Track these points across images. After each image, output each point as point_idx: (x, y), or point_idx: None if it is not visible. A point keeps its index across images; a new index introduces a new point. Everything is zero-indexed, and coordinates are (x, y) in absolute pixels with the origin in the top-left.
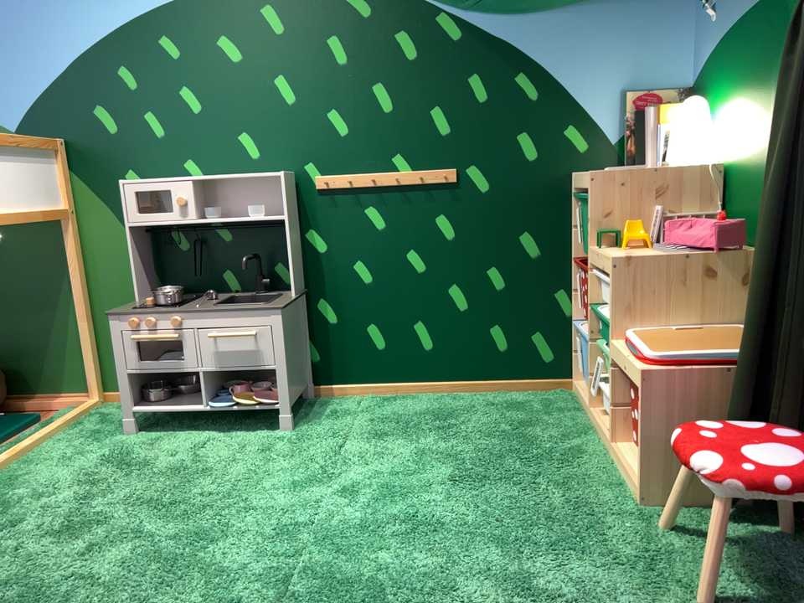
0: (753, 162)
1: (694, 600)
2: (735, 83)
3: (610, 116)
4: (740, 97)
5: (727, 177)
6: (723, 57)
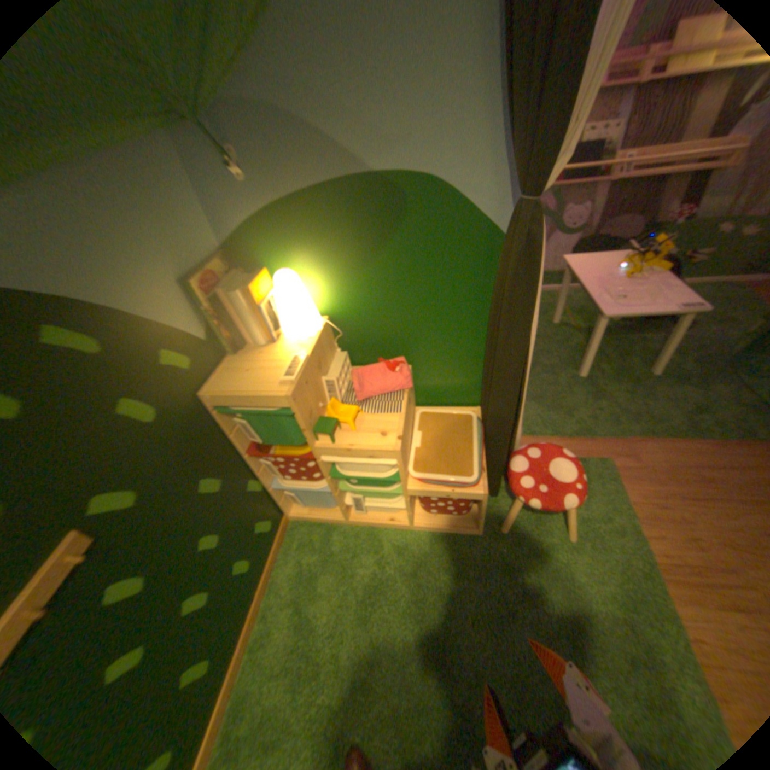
0: (373, 312)
1: (569, 543)
2: (322, 251)
3: (190, 313)
4: (335, 264)
5: (335, 325)
6: (284, 223)
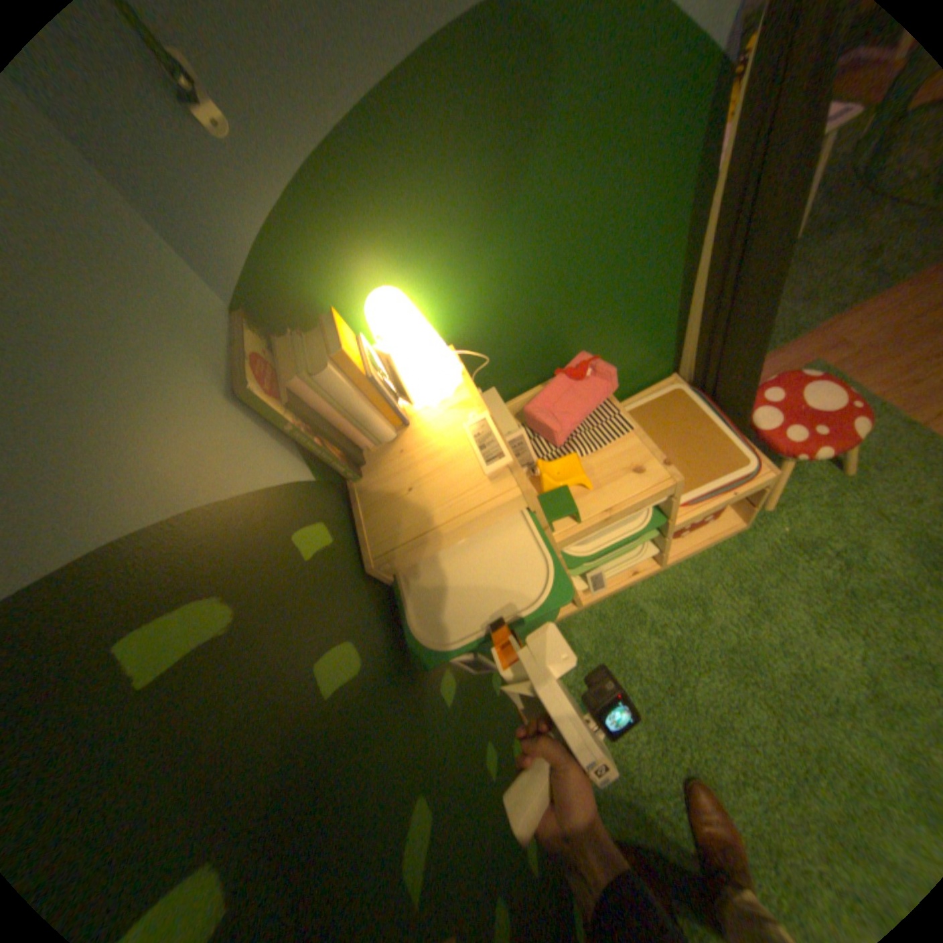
0: (517, 302)
1: (848, 478)
2: (417, 225)
3: (275, 444)
4: (445, 242)
5: (461, 353)
6: (336, 197)
